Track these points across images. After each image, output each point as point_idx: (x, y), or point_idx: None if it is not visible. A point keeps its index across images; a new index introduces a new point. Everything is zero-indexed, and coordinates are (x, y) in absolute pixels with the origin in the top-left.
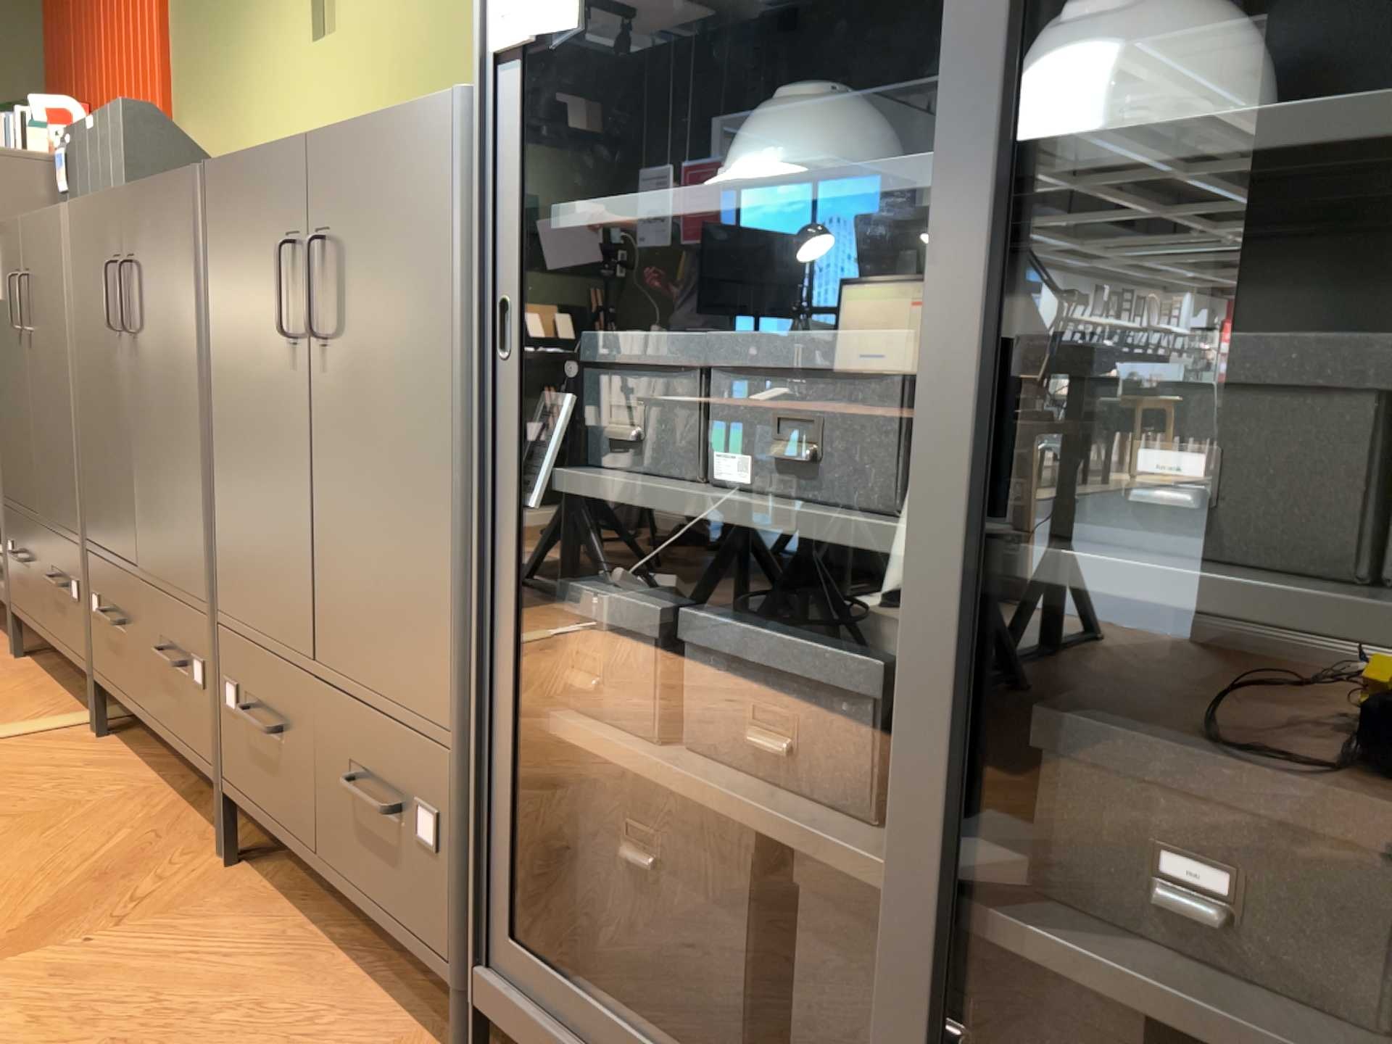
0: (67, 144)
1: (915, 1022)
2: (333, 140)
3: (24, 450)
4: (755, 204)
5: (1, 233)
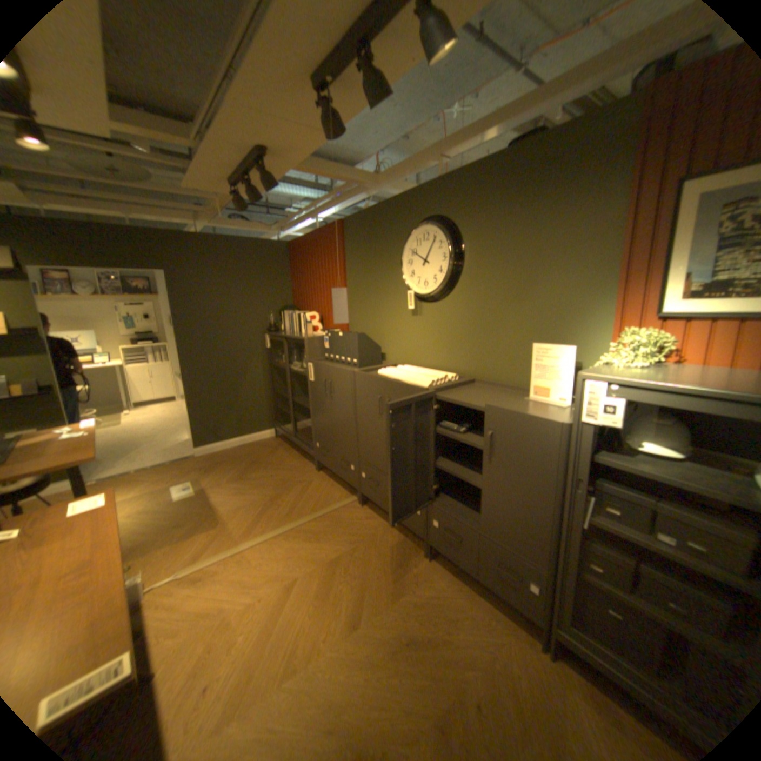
0: (328, 335)
1: None
2: (499, 411)
3: (326, 423)
4: (688, 490)
5: (316, 364)
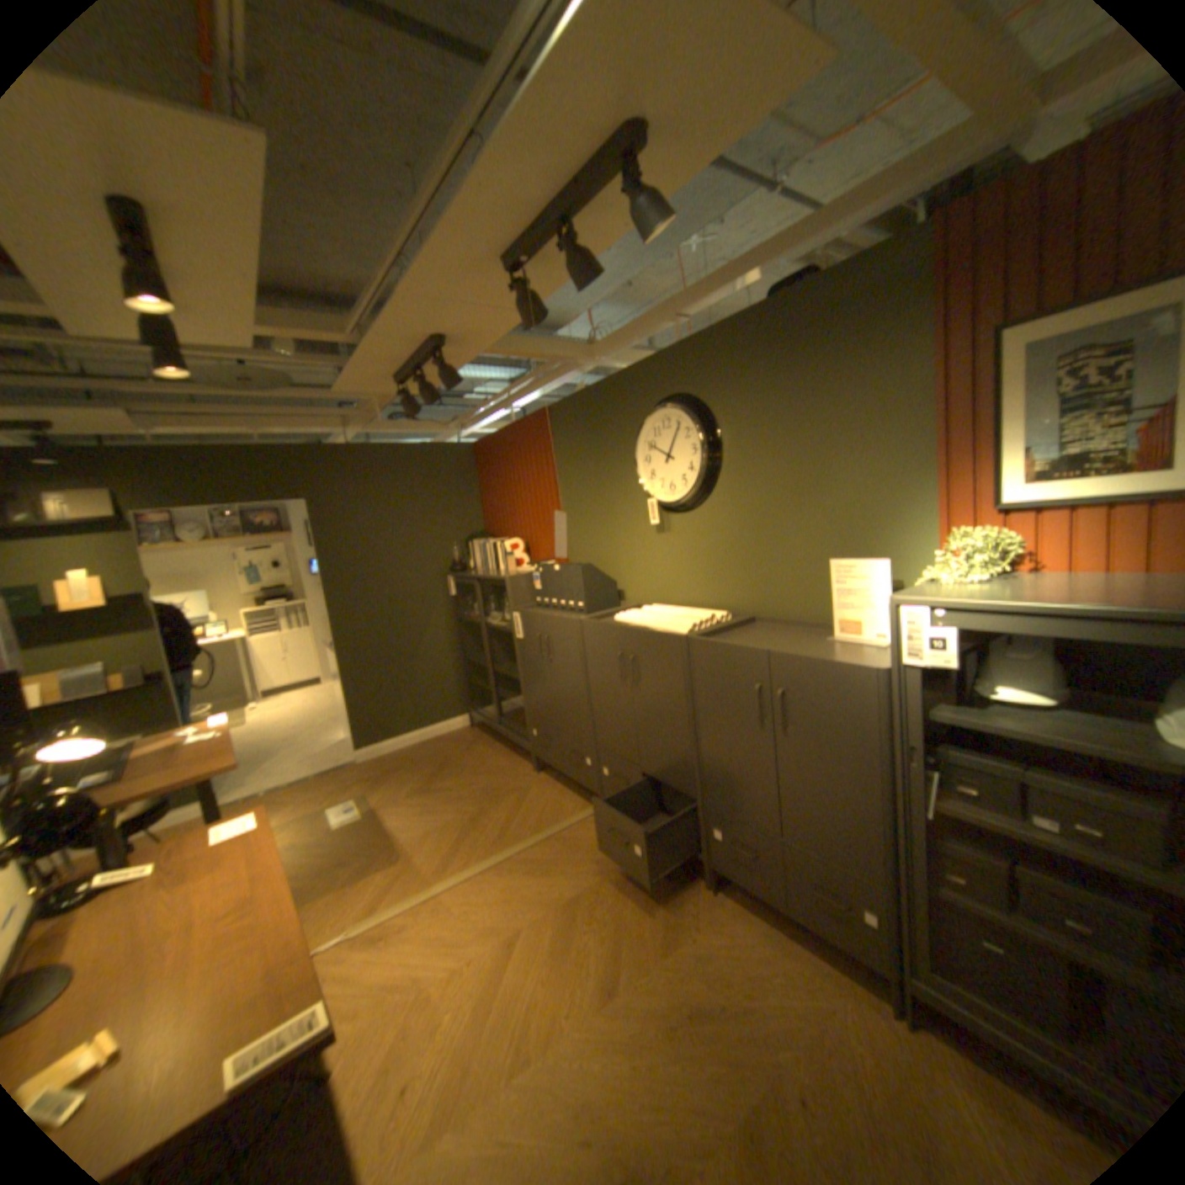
0: (538, 571)
1: None
2: (789, 660)
3: (544, 699)
4: (1061, 749)
5: (524, 614)
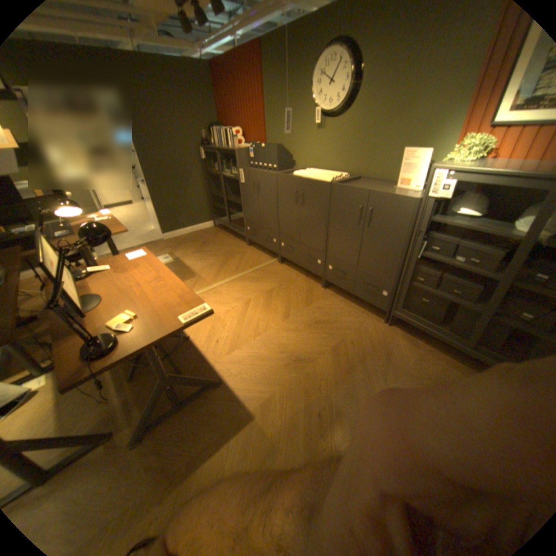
0: (254, 145)
1: (484, 325)
2: (381, 193)
3: (257, 212)
4: (483, 229)
5: (248, 169)
